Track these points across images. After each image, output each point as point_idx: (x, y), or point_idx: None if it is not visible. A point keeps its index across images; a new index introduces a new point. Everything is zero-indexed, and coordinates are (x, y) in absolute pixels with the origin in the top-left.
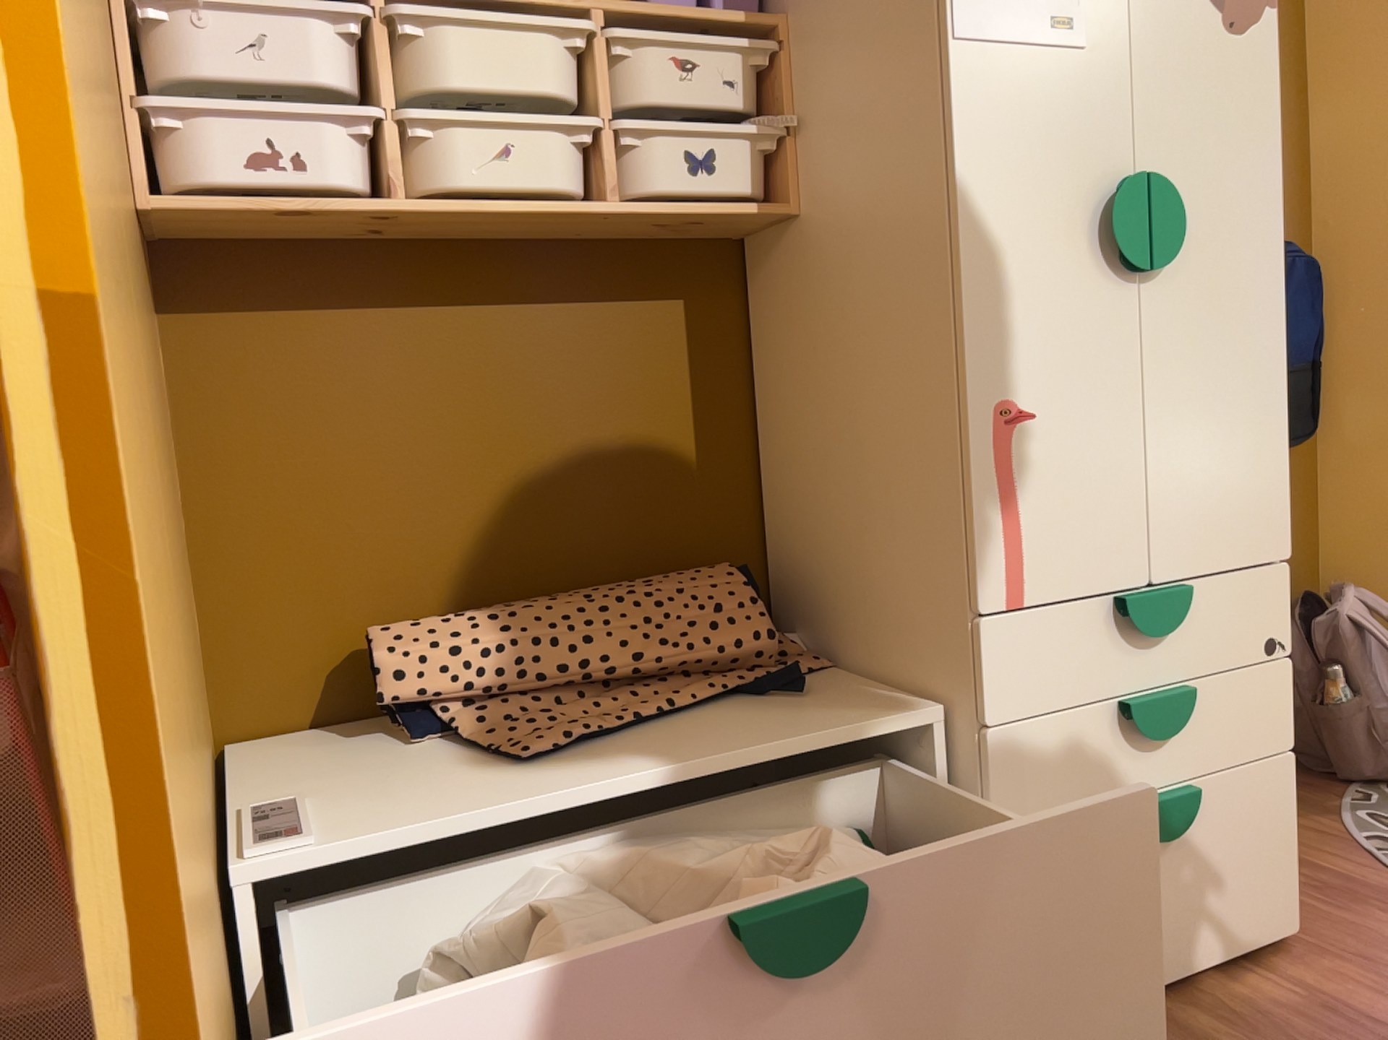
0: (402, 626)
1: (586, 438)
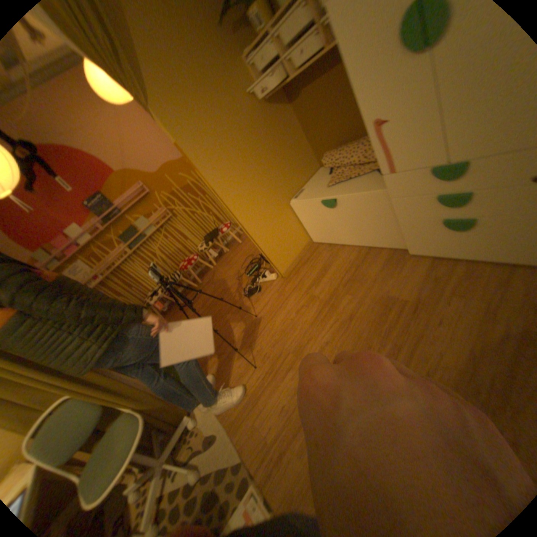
0: (328, 151)
1: None
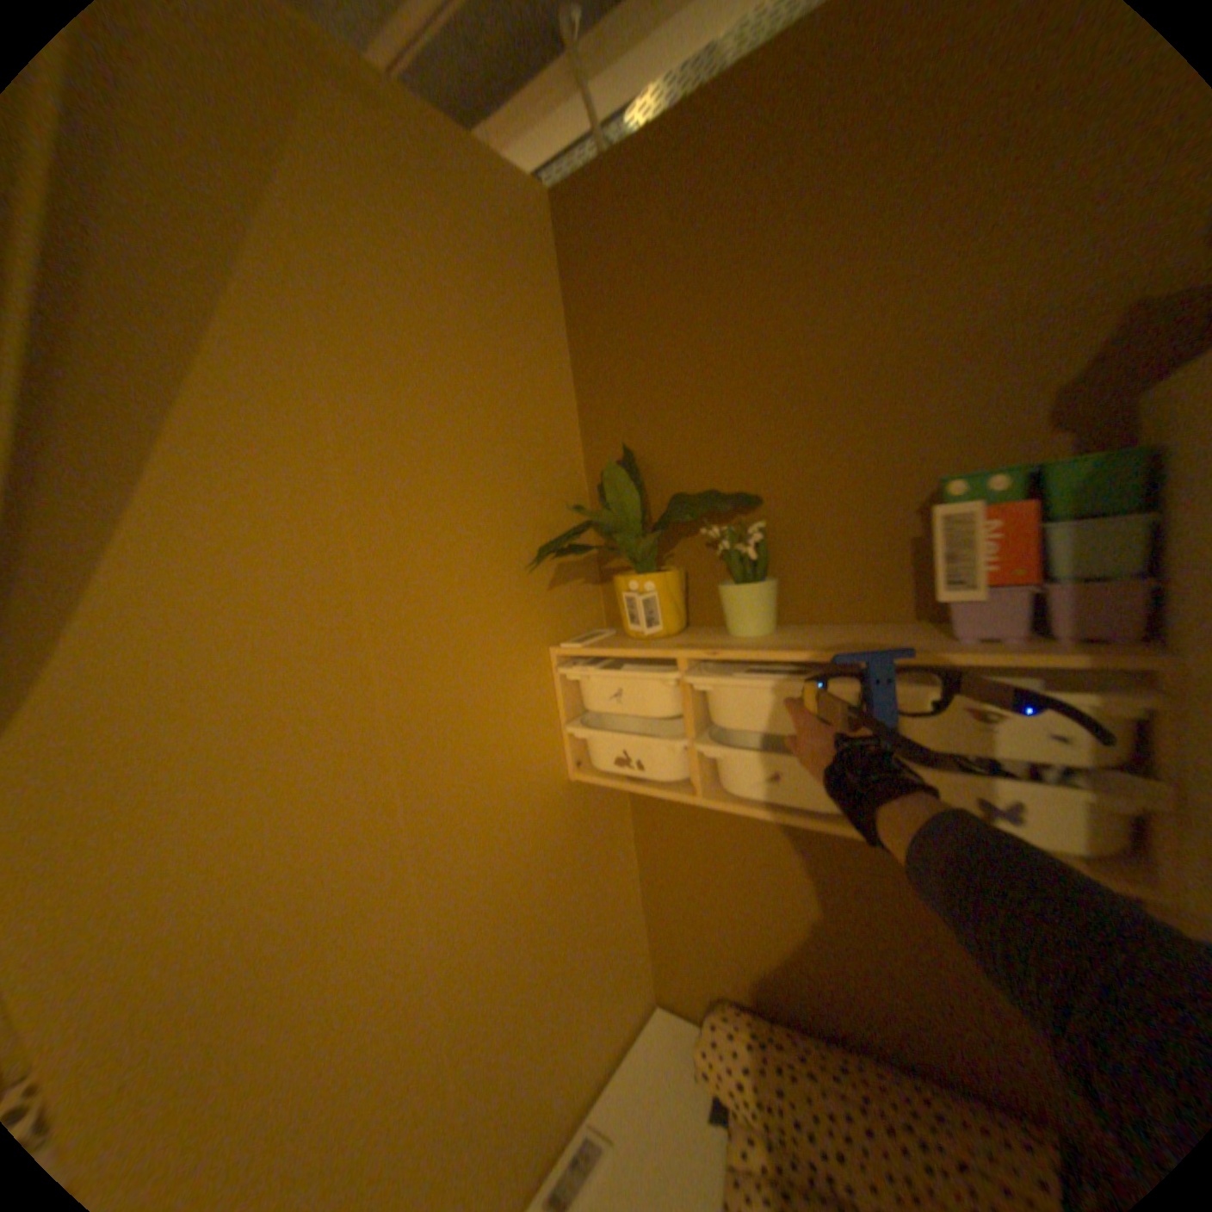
0: (723, 1028)
1: (905, 944)
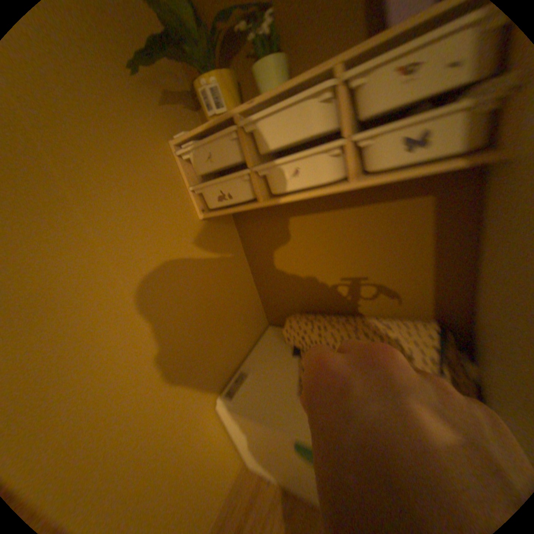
0: (294, 321)
1: (371, 262)
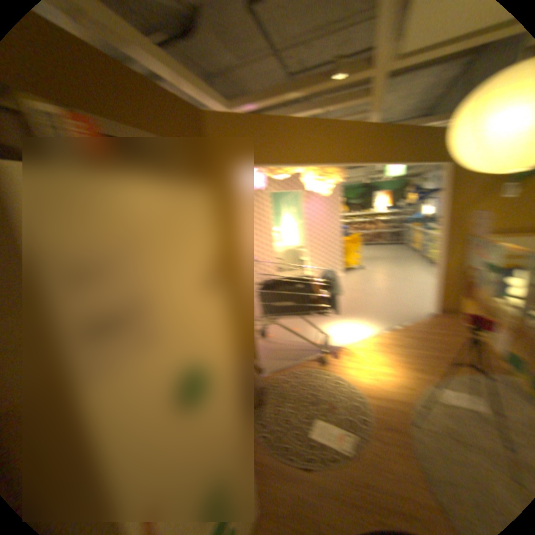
0: None
1: None
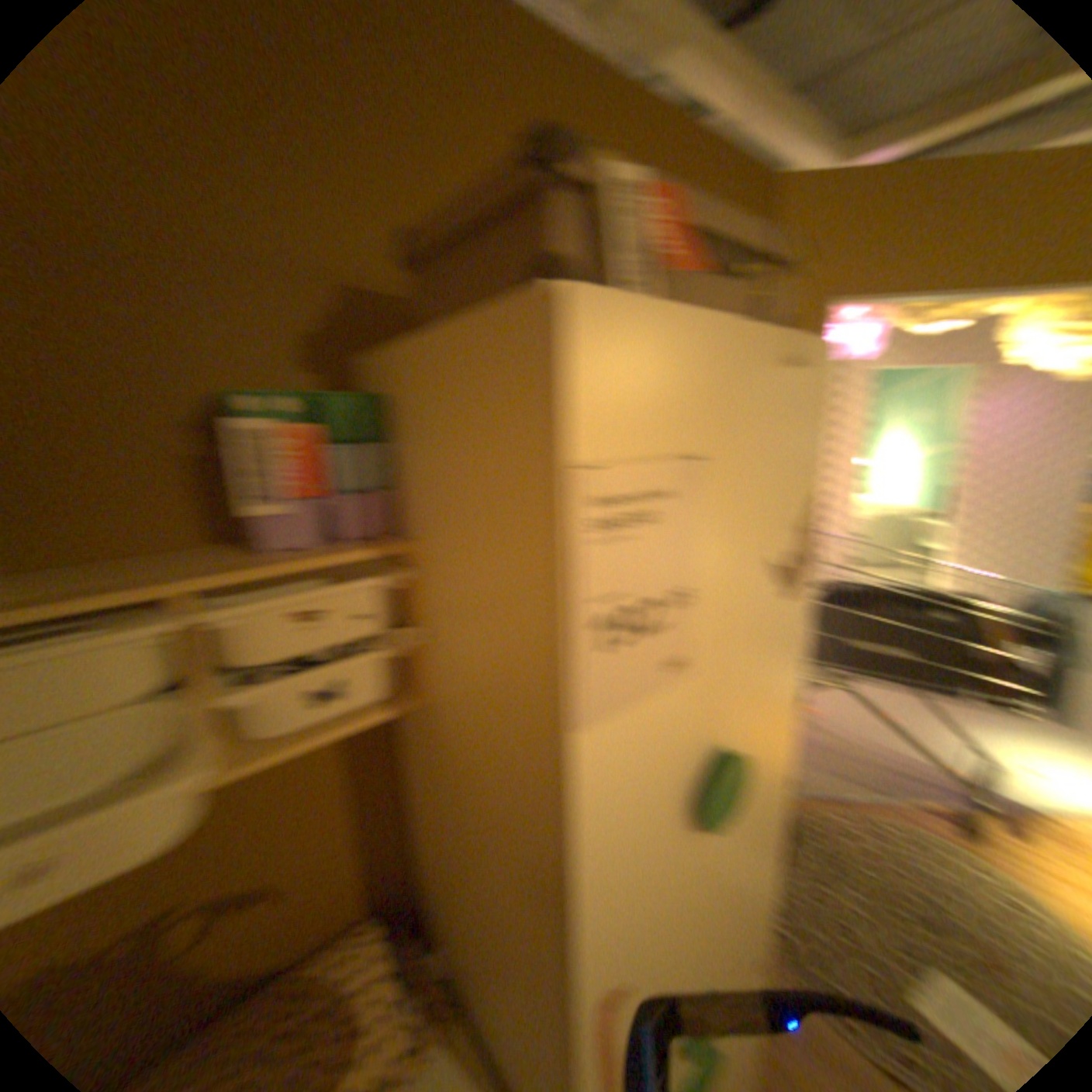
0: None
1: (246, 871)
